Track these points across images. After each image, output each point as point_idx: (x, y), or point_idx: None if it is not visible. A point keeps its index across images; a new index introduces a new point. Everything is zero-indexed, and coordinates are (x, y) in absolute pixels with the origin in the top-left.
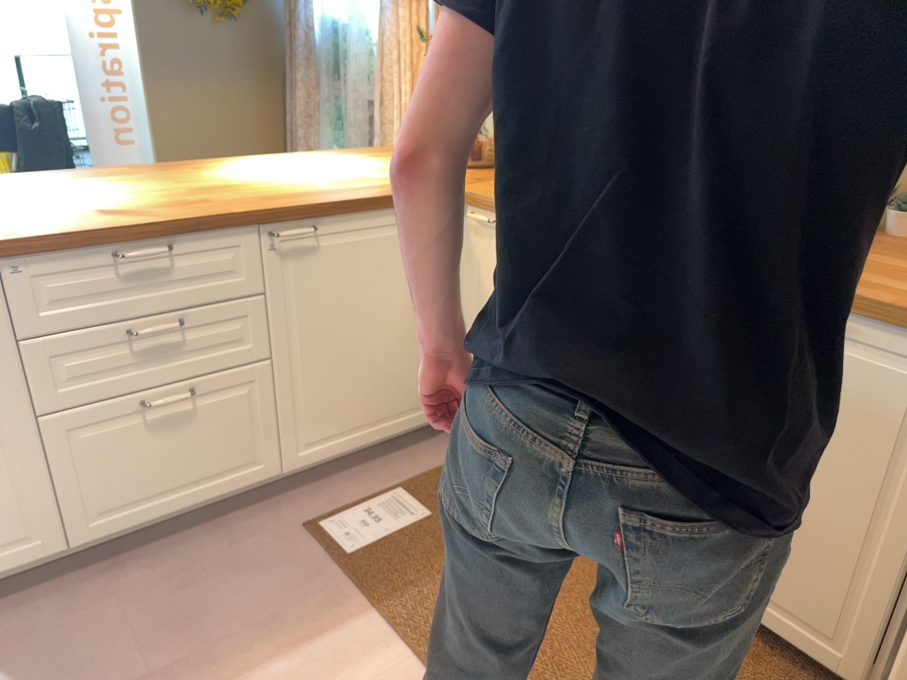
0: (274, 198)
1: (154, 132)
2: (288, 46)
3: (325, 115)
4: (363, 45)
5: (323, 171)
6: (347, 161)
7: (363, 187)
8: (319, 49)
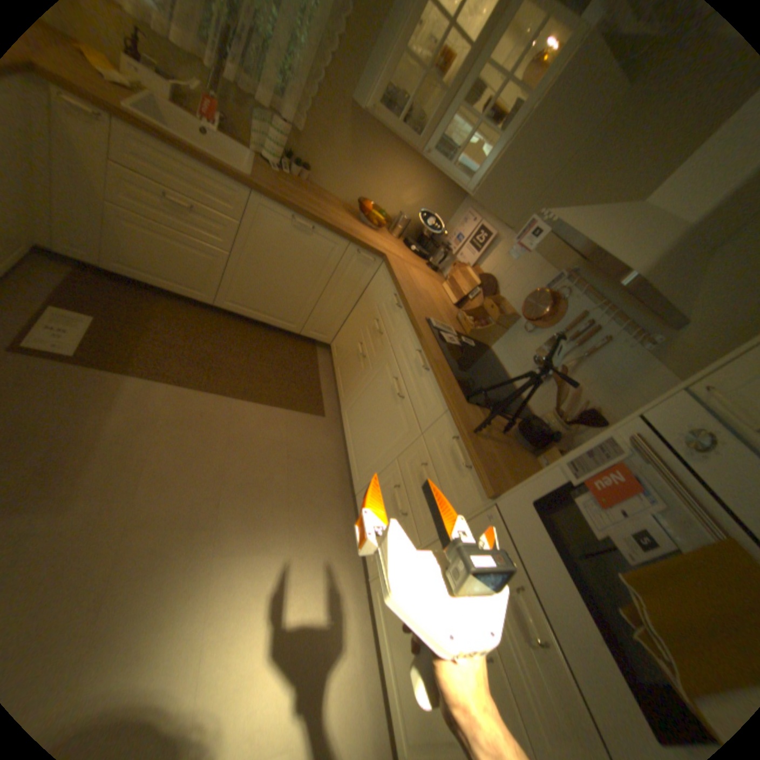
0: None
1: None
2: None
3: None
4: None
5: None
6: None
7: None
8: None
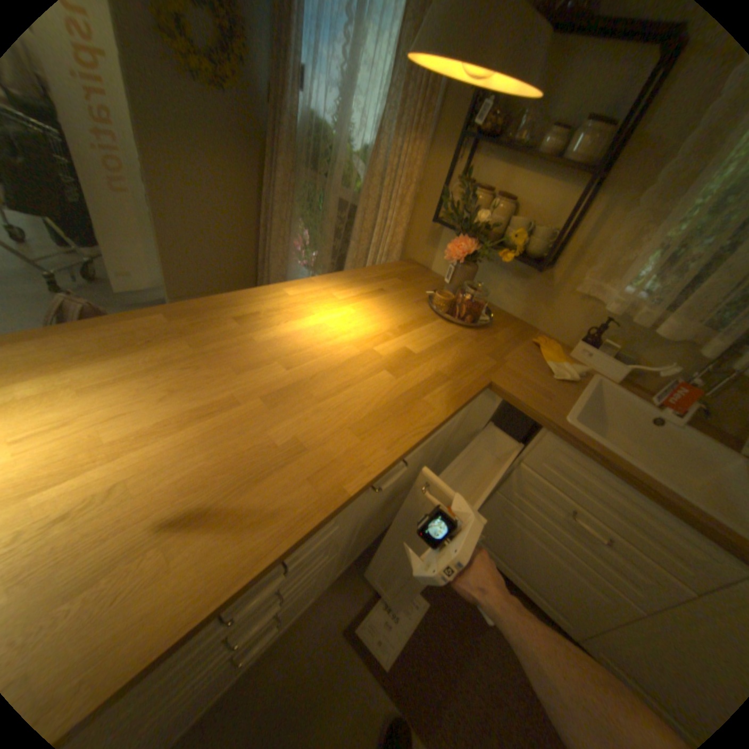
0: (364, 428)
1: (147, 189)
2: (269, 126)
3: (299, 198)
4: (347, 151)
5: (363, 332)
6: (367, 304)
7: (423, 383)
8: (297, 136)
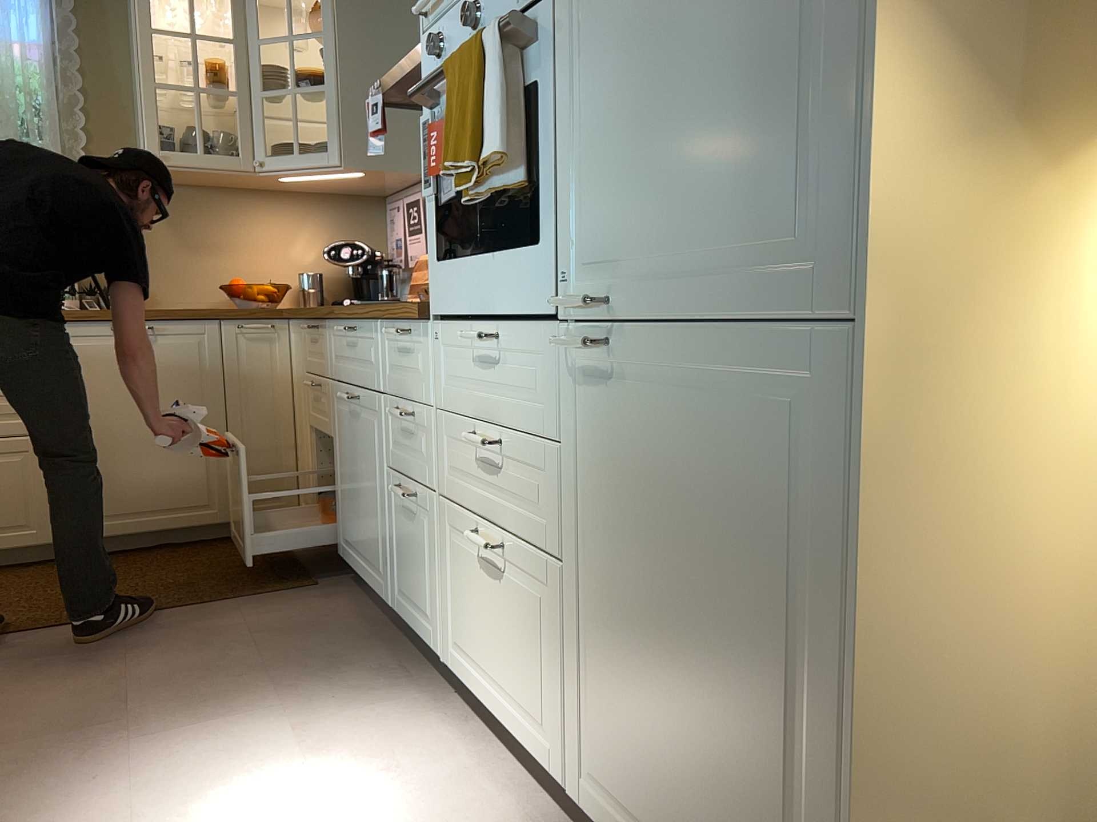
0: None
1: None
2: None
3: None
4: None
5: None
6: None
7: None
8: None
